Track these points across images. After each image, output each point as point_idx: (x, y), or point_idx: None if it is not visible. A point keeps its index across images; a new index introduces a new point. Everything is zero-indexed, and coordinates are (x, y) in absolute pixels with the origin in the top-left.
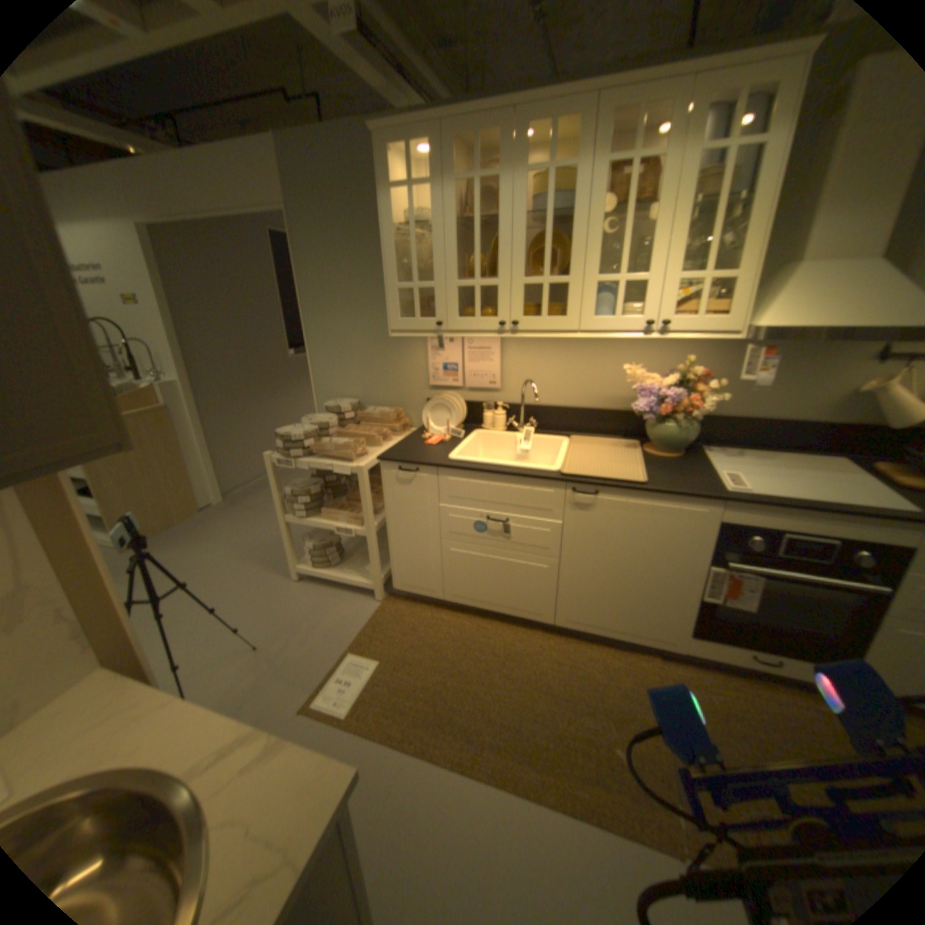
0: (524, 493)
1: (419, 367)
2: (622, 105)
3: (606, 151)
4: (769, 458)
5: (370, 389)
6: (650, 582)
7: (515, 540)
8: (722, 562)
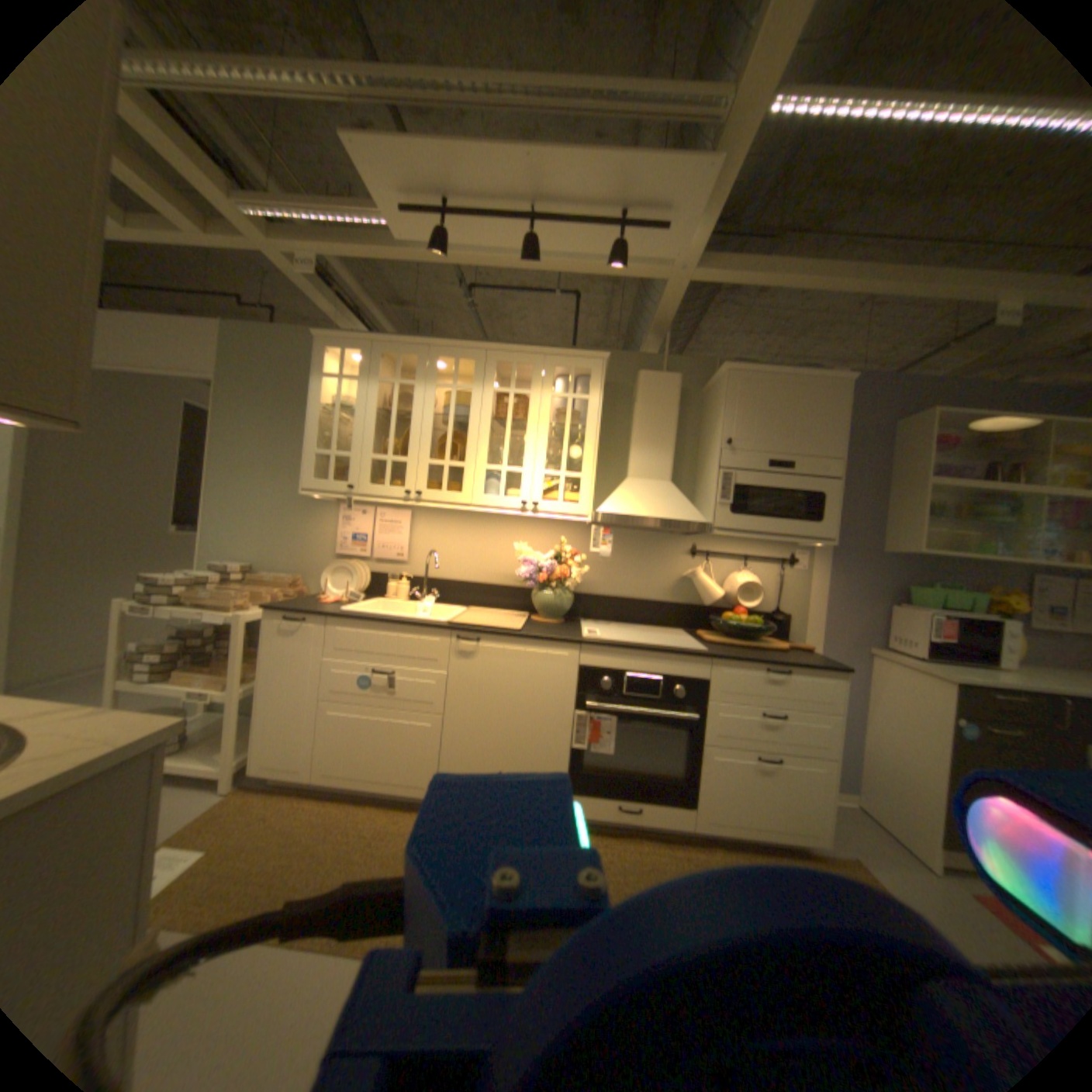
0: (411, 641)
1: (327, 533)
2: (504, 361)
3: (491, 384)
4: (628, 629)
5: (268, 552)
6: (524, 730)
7: (398, 694)
8: (581, 703)
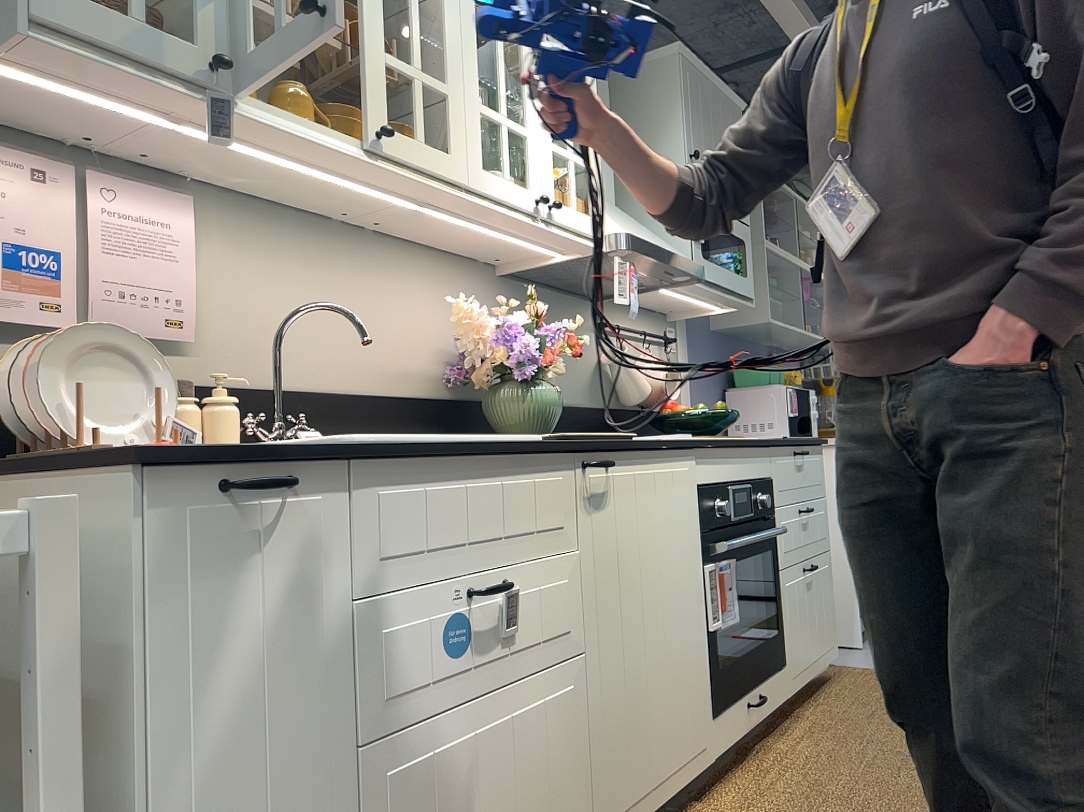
0: (524, 492)
1: None
2: None
3: None
4: None
5: None
6: (672, 627)
7: (520, 635)
8: (708, 550)
